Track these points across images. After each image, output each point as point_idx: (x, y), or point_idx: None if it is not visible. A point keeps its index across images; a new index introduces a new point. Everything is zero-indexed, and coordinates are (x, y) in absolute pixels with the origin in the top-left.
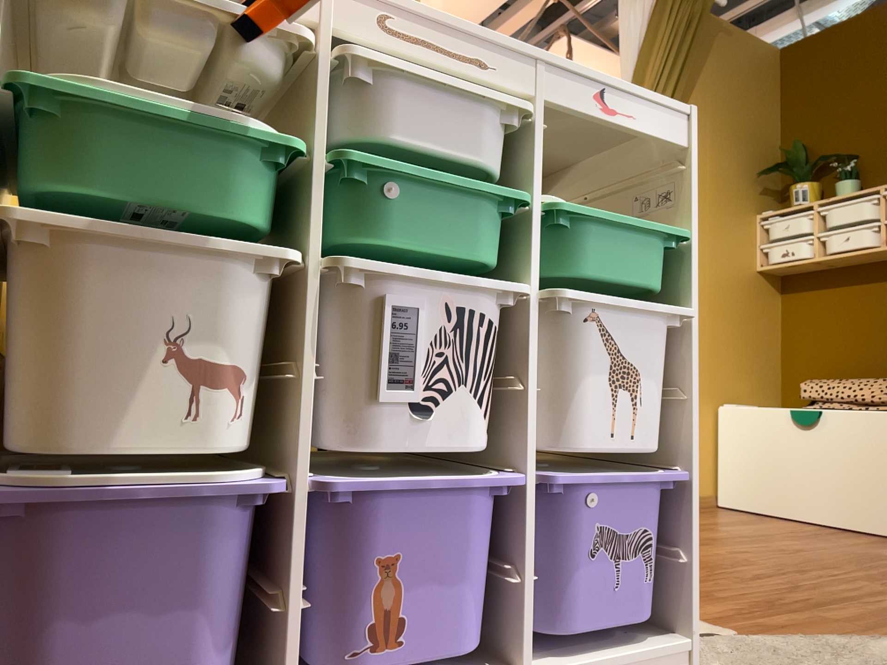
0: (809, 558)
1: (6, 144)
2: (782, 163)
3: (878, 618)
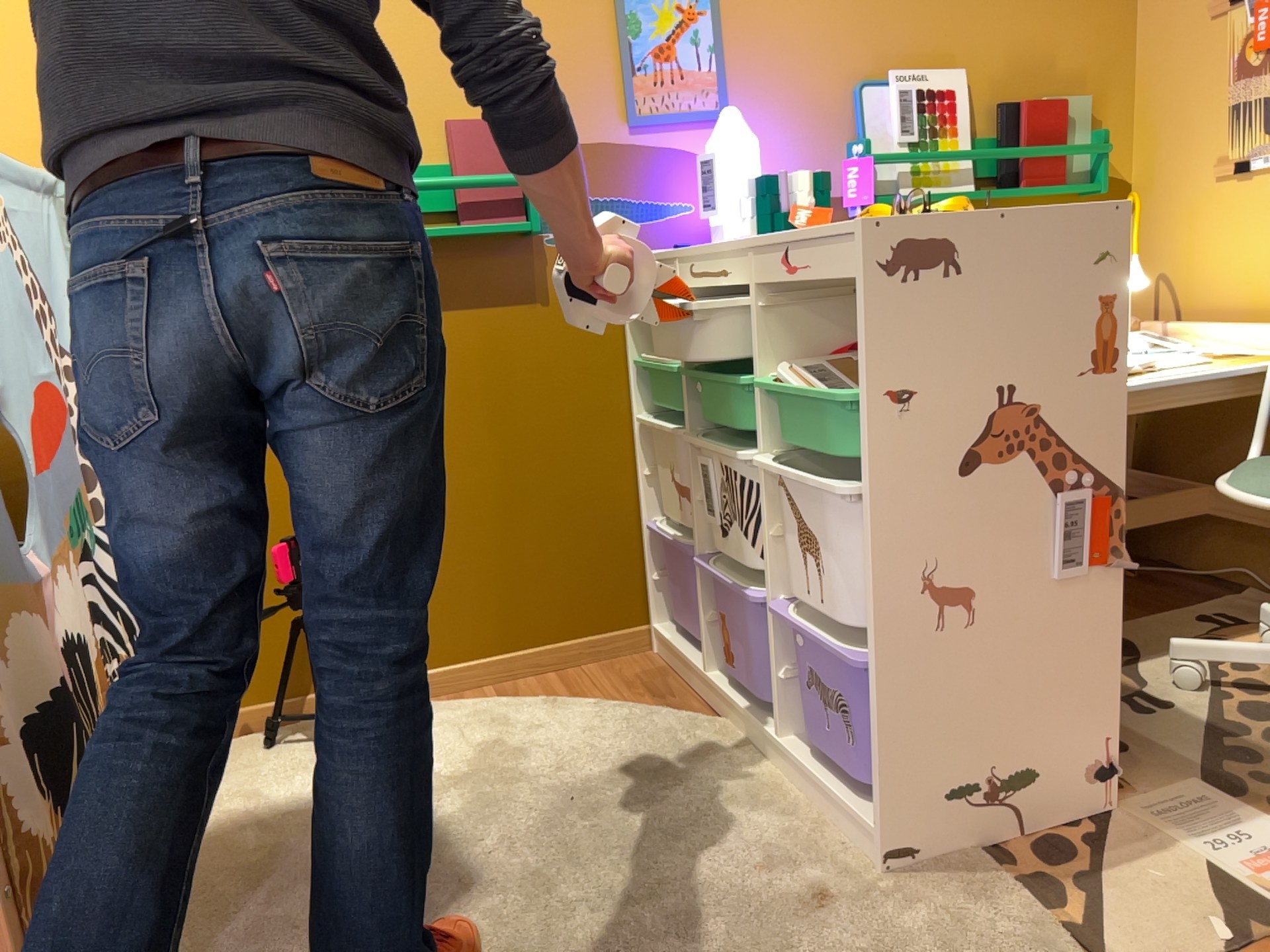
0: None
1: (639, 382)
2: None
3: None
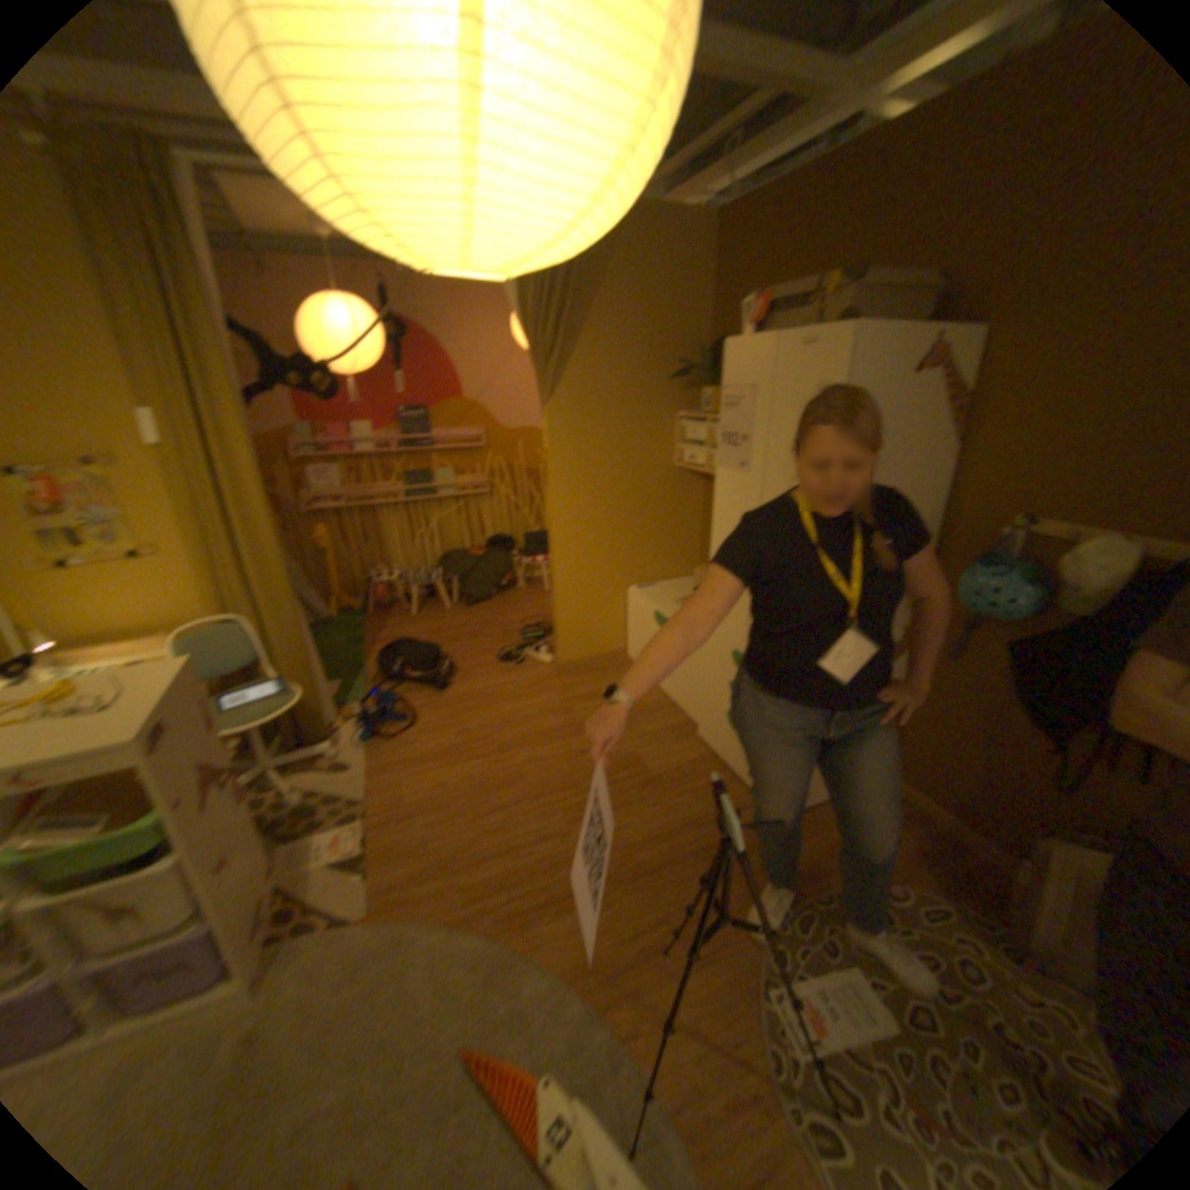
0: (568, 779)
1: None
2: (703, 359)
3: (486, 897)
